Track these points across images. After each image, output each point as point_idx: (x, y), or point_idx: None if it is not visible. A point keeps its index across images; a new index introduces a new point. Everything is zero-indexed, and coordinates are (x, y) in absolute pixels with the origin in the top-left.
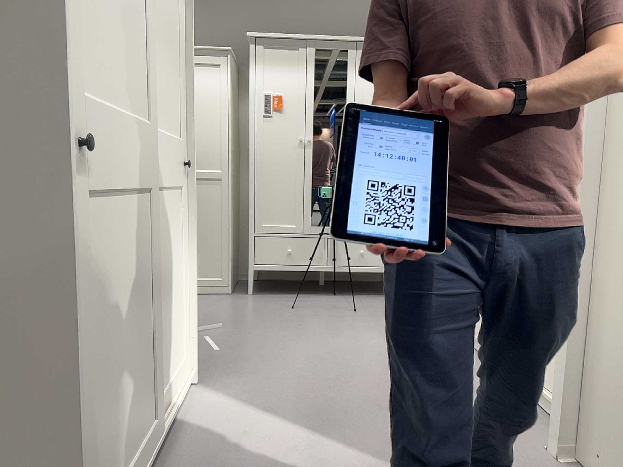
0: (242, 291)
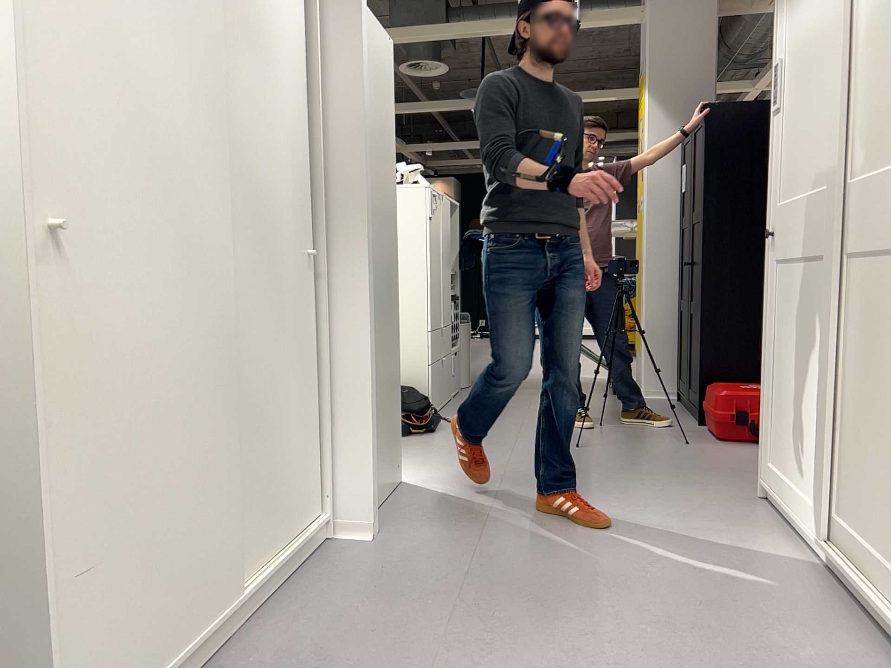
0: None
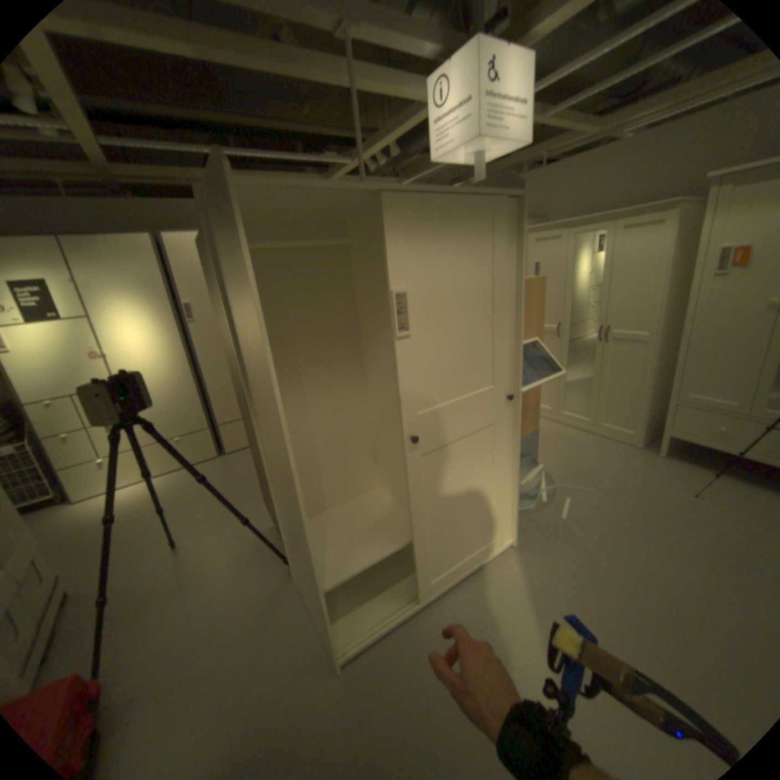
0: (658, 450)
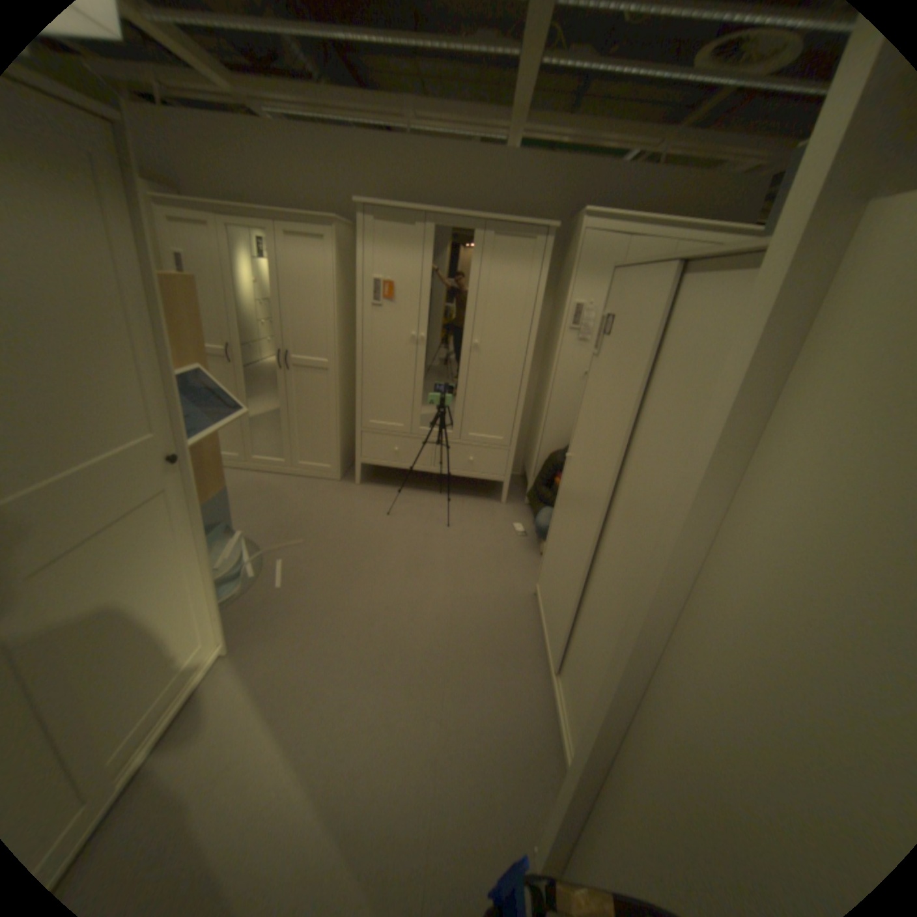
0: (354, 477)
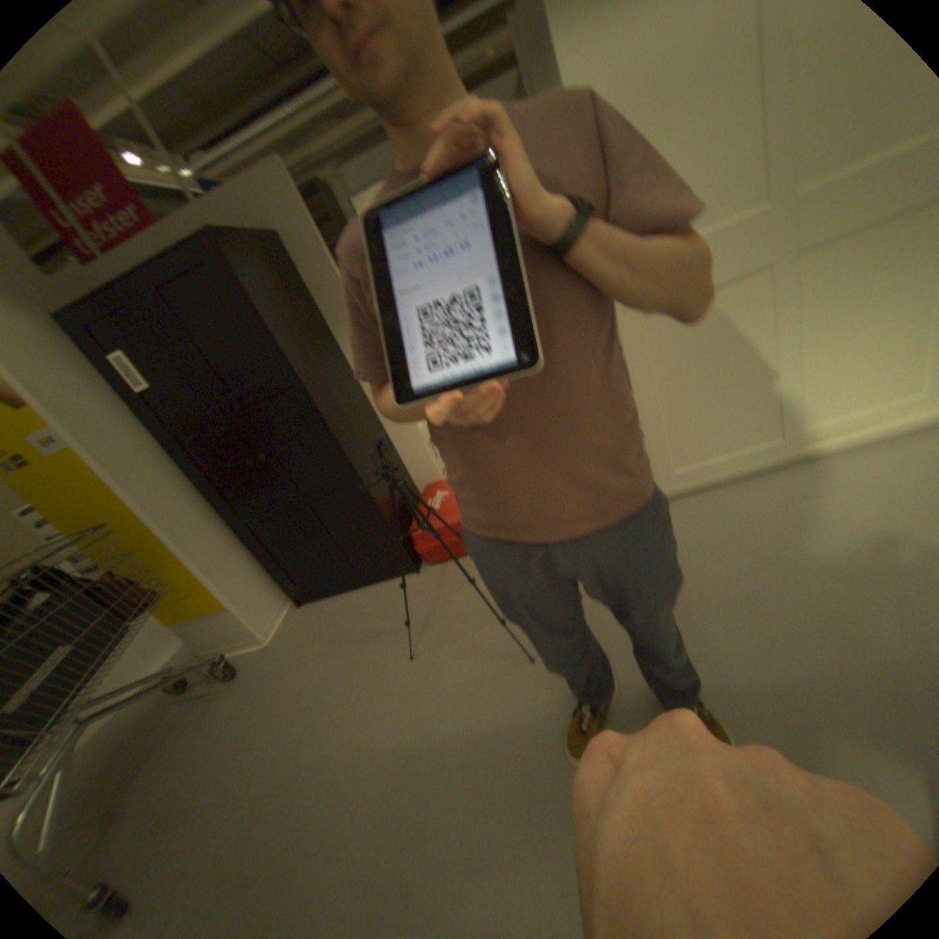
0: None
